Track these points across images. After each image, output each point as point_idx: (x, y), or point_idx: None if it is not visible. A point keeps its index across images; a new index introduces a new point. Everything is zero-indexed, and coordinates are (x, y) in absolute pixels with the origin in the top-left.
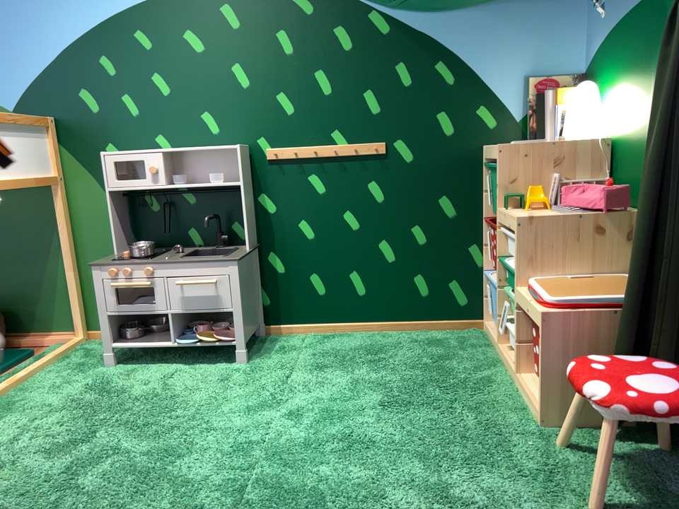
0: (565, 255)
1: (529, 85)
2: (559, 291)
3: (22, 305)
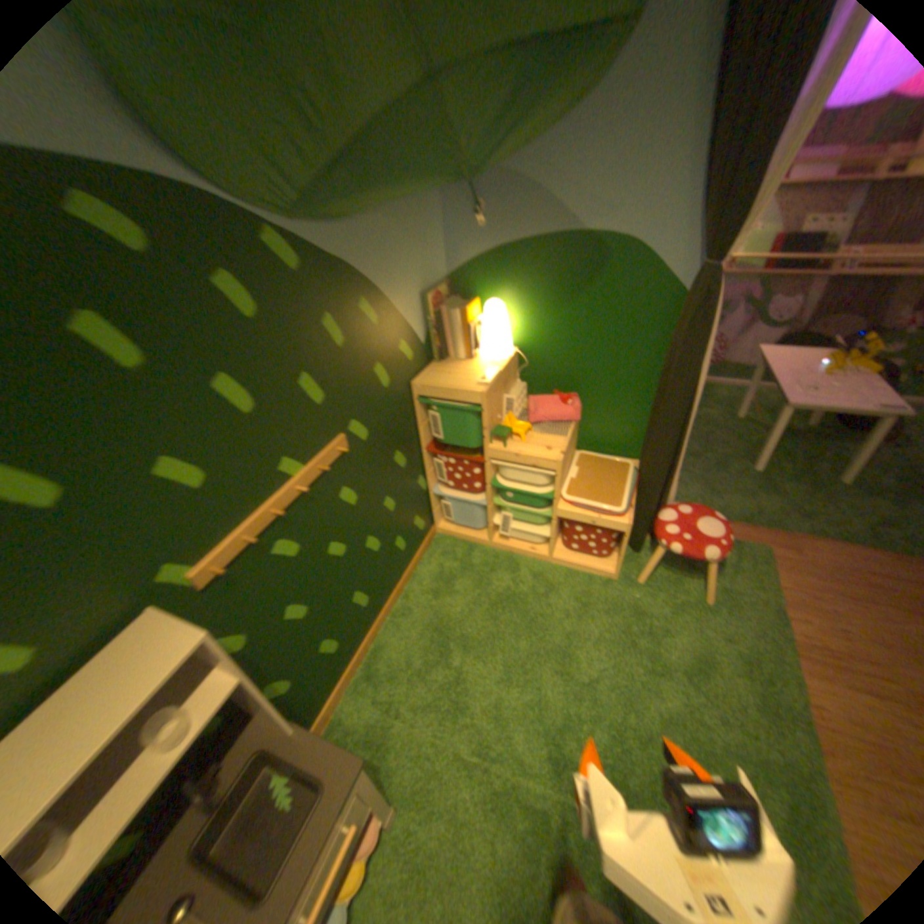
0: (568, 464)
1: (427, 303)
2: (603, 498)
3: None
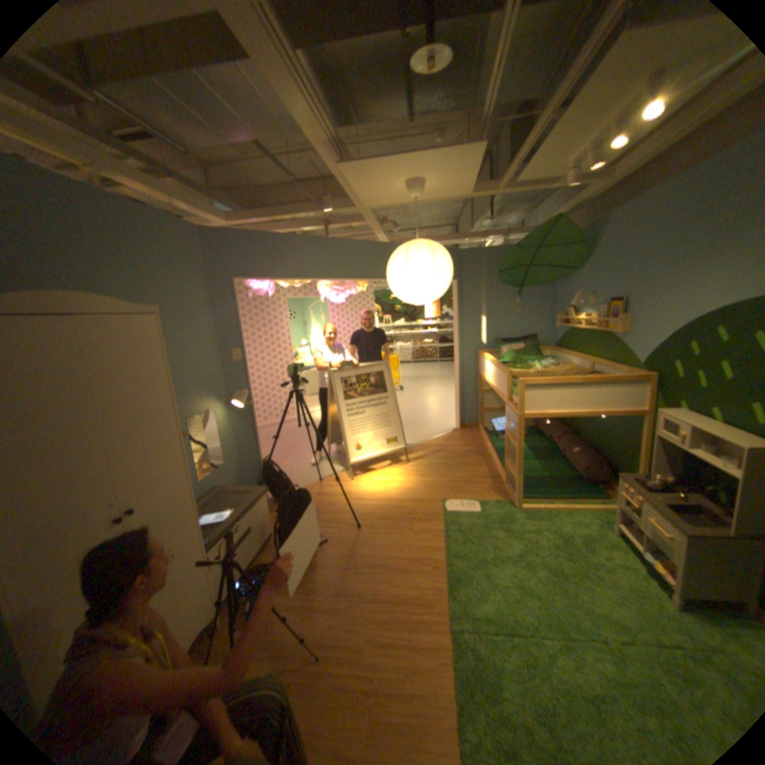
0: None
1: None
2: None
3: (623, 470)
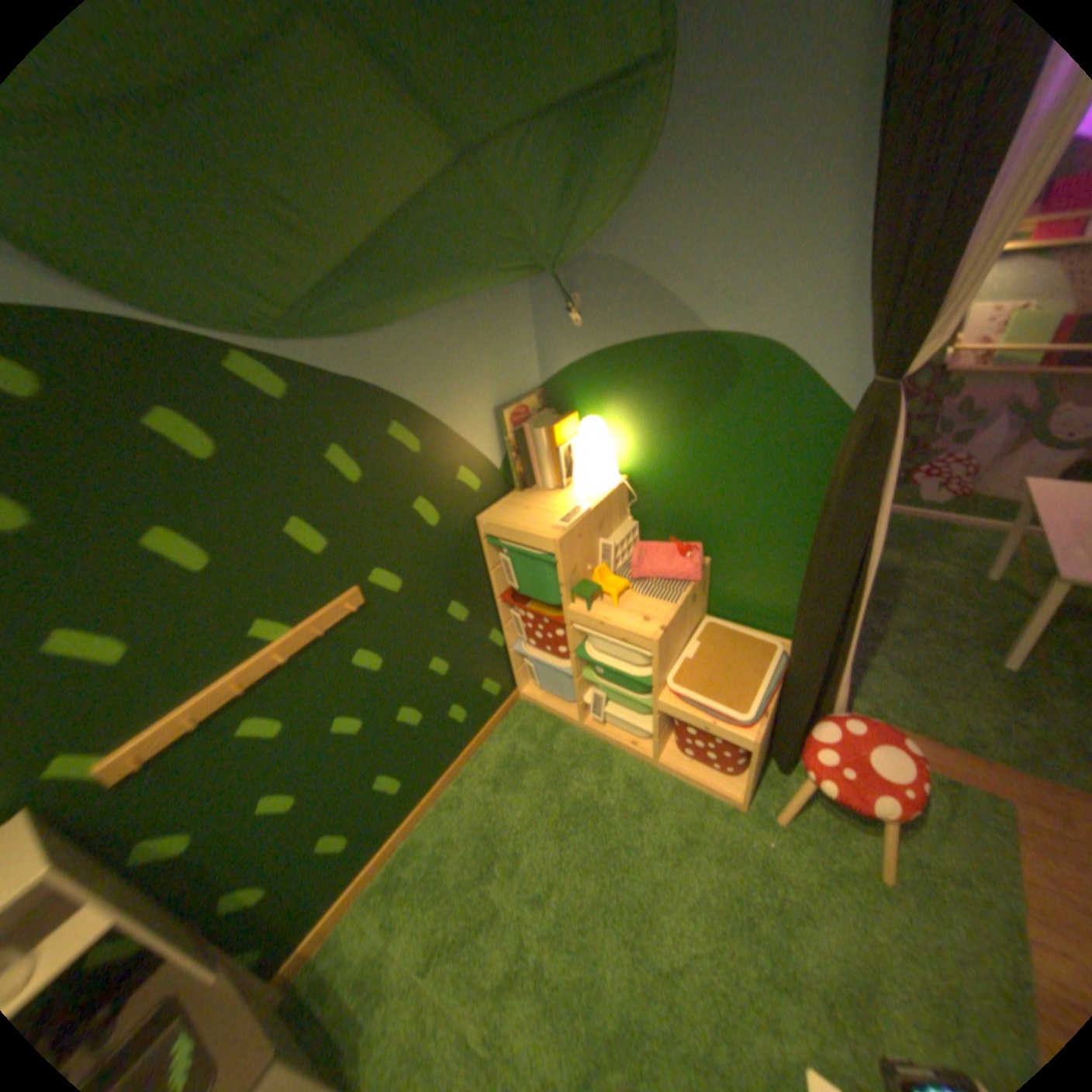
0: (681, 640)
1: (504, 421)
2: (725, 695)
3: None
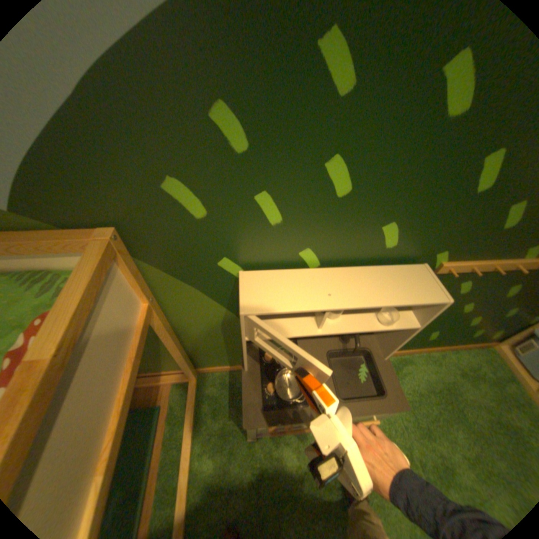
0: None
1: None
2: None
3: None
